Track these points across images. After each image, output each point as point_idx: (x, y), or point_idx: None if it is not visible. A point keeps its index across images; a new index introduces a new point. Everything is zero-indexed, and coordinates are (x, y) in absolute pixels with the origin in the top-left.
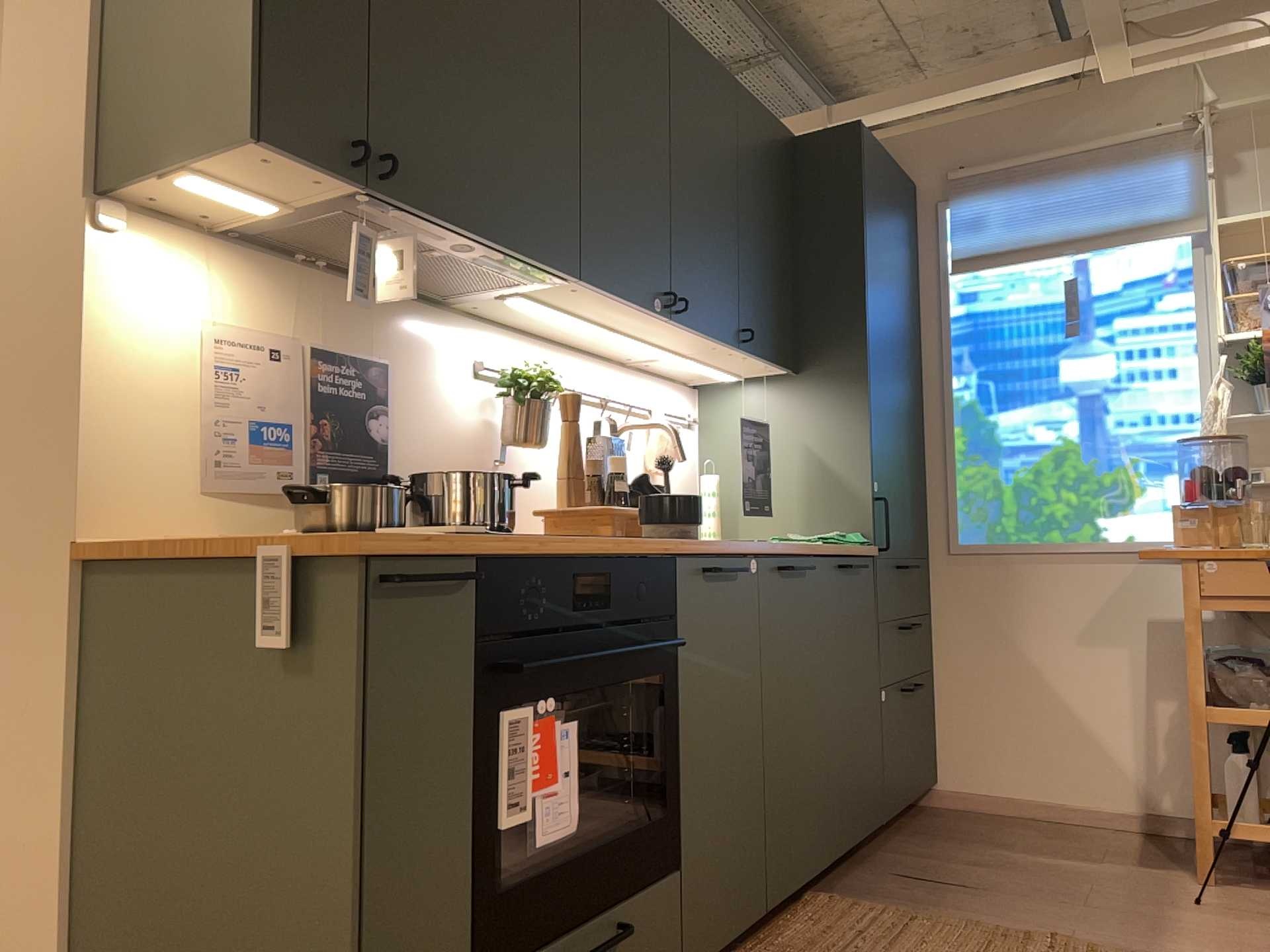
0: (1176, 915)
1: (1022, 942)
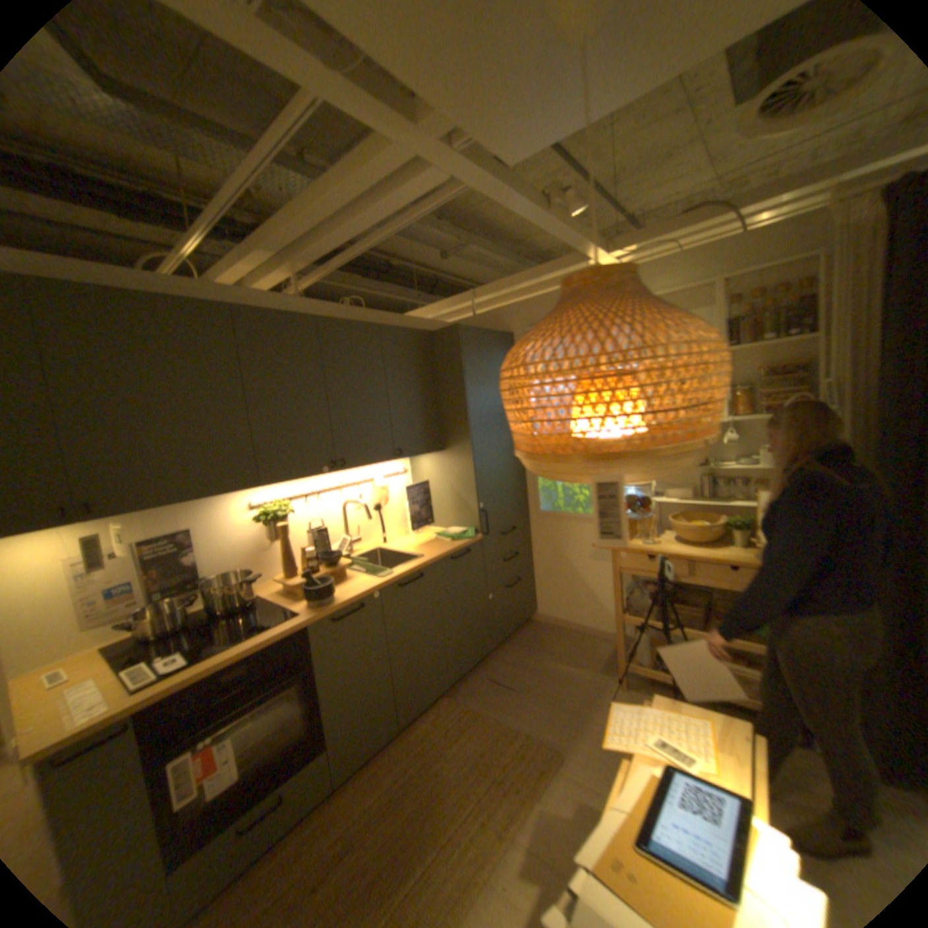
0: (594, 719)
1: (510, 744)
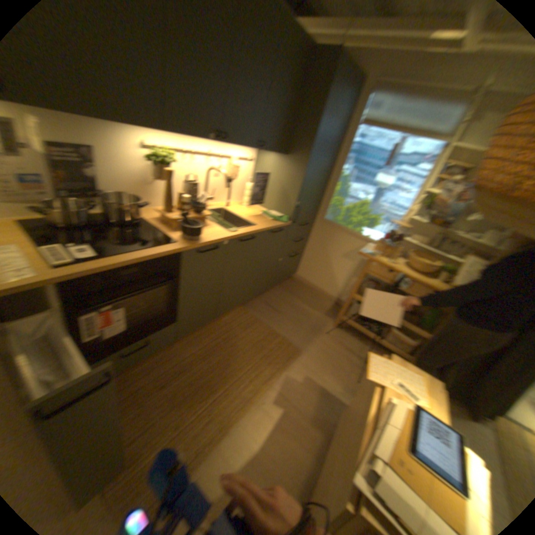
0: (317, 337)
1: (273, 339)
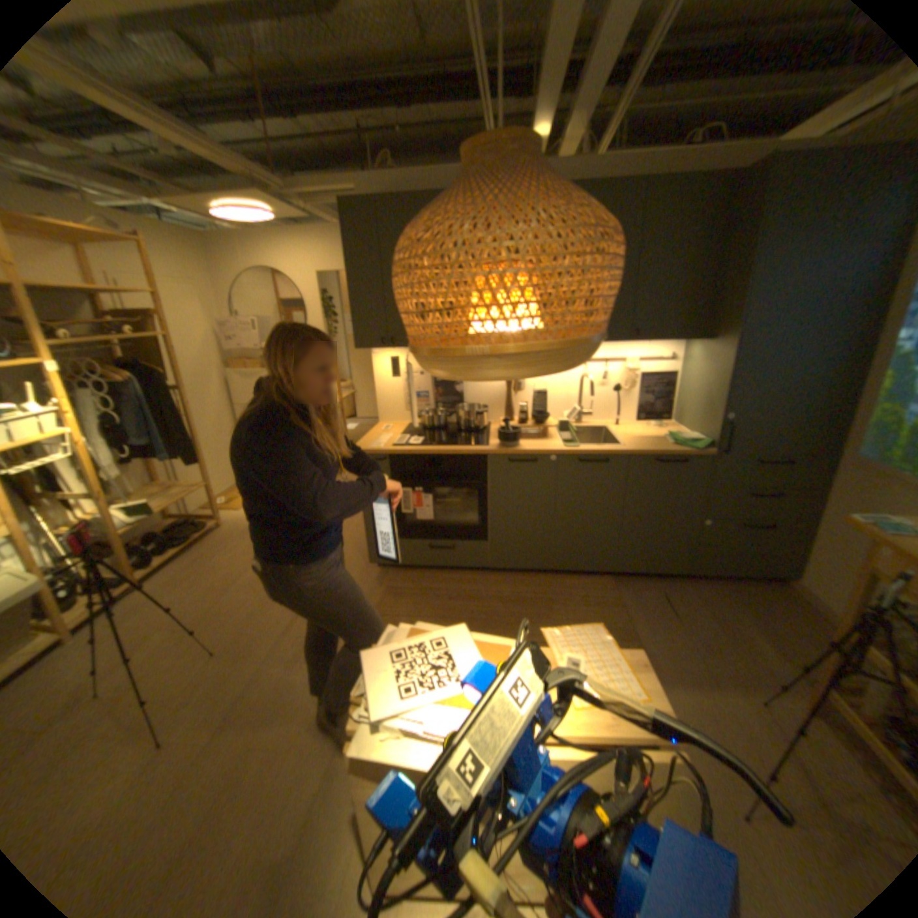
0: (732, 697)
1: (623, 641)
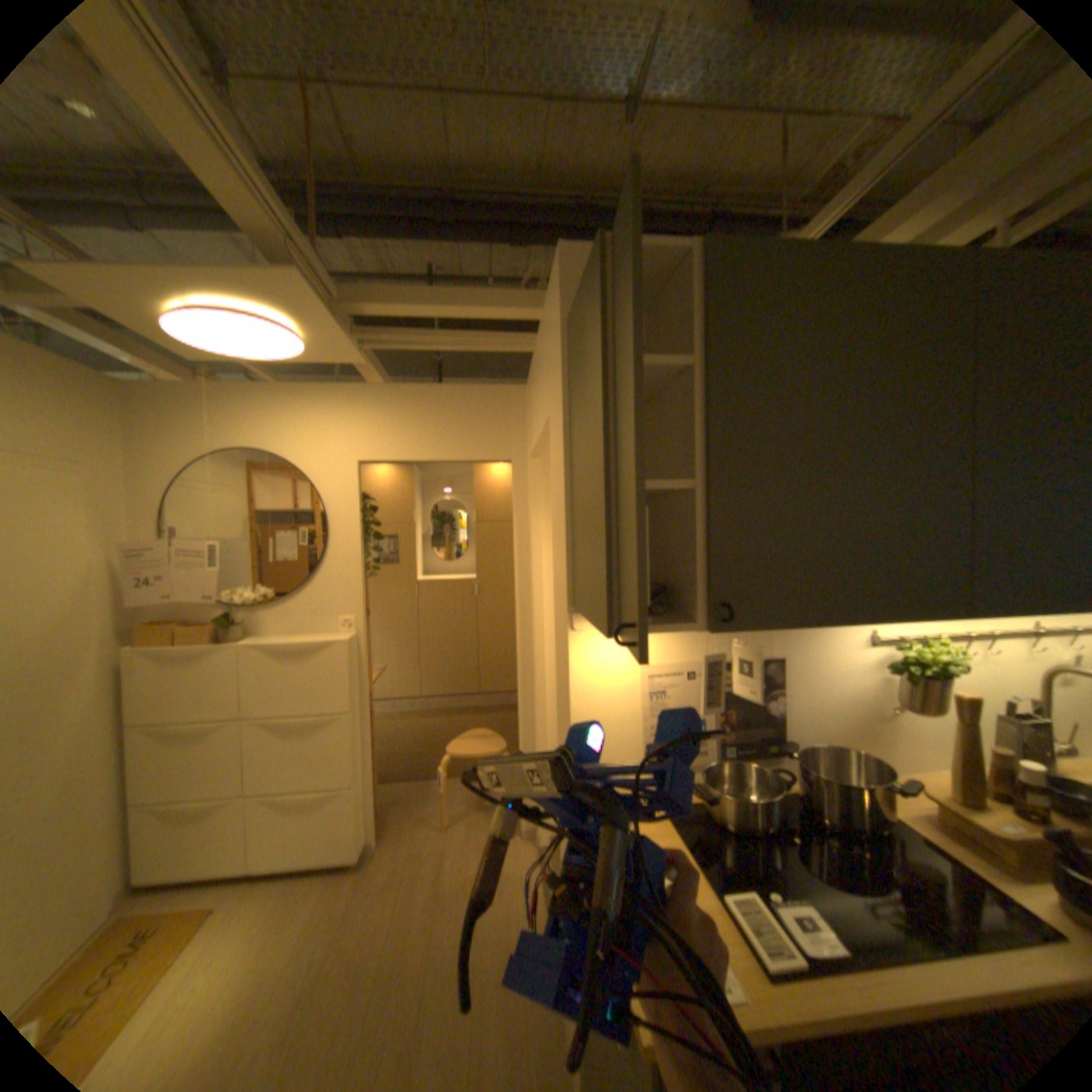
0: None
1: None
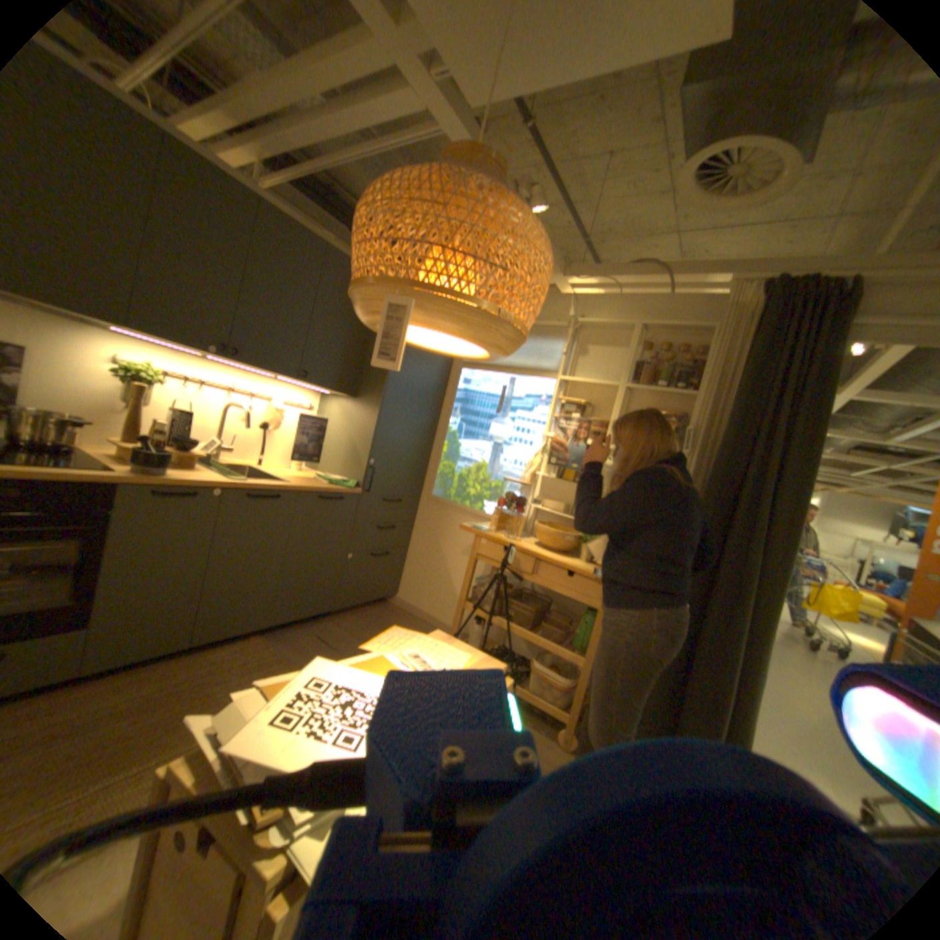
0: None
1: None
